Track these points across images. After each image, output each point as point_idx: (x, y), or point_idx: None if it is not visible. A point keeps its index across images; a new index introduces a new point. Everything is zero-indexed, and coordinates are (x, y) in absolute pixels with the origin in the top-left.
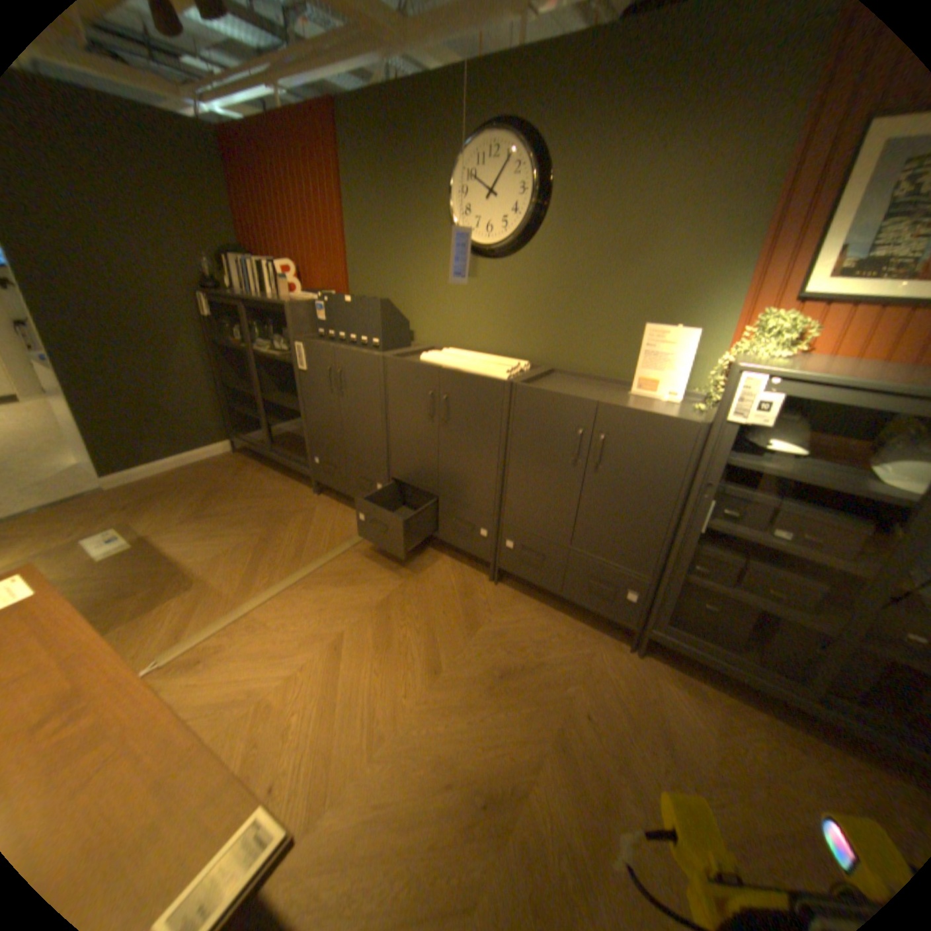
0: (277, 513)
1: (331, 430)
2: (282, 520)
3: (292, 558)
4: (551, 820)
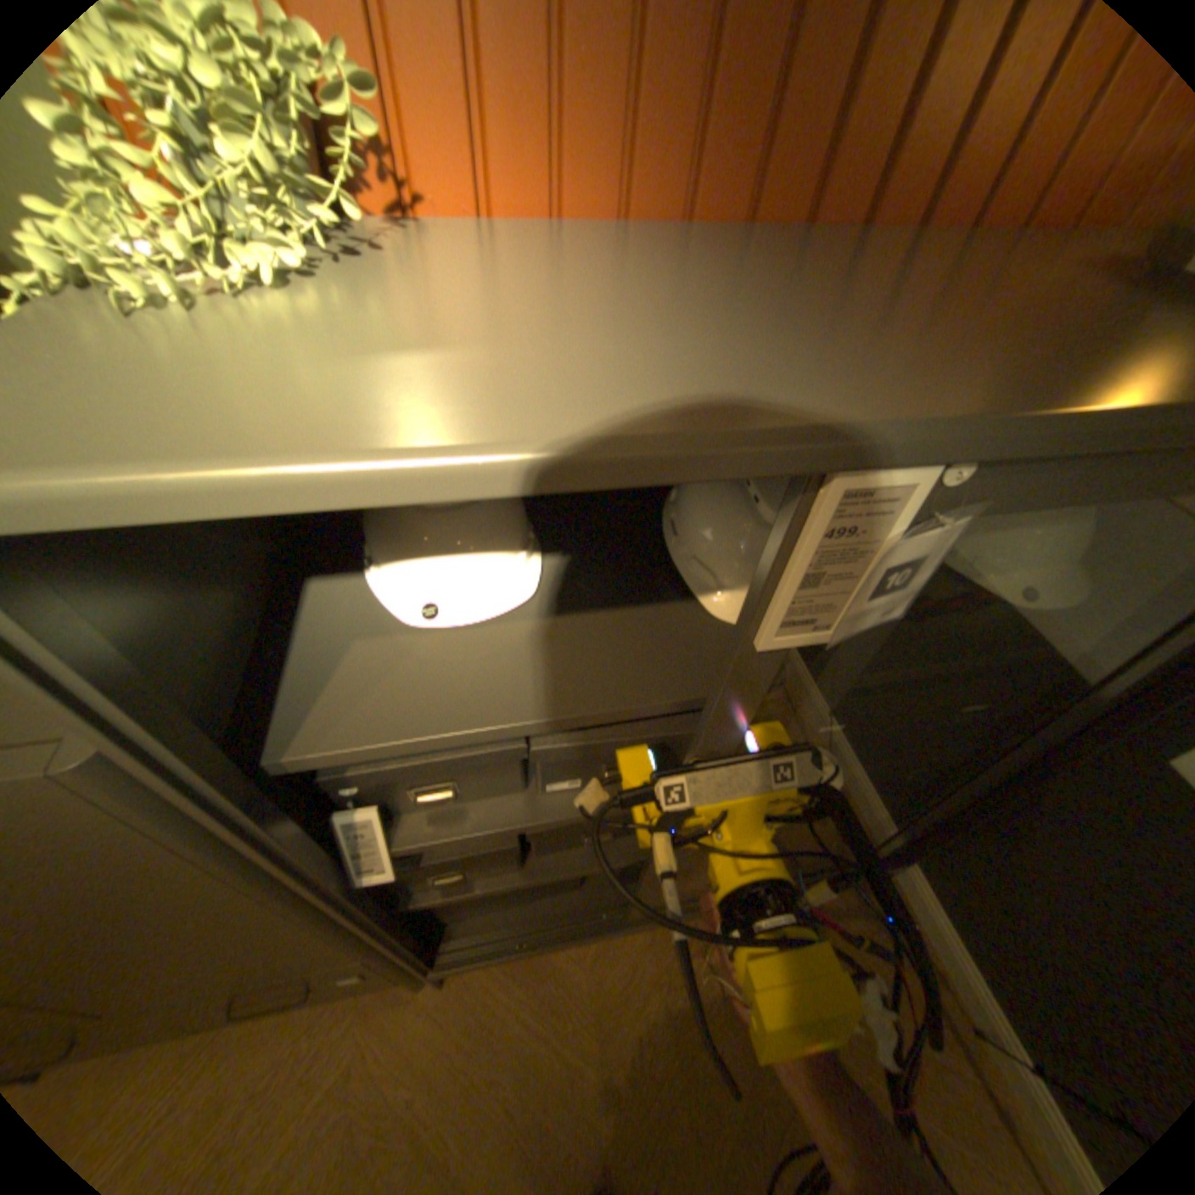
0: None
1: None
2: None
3: None
4: None
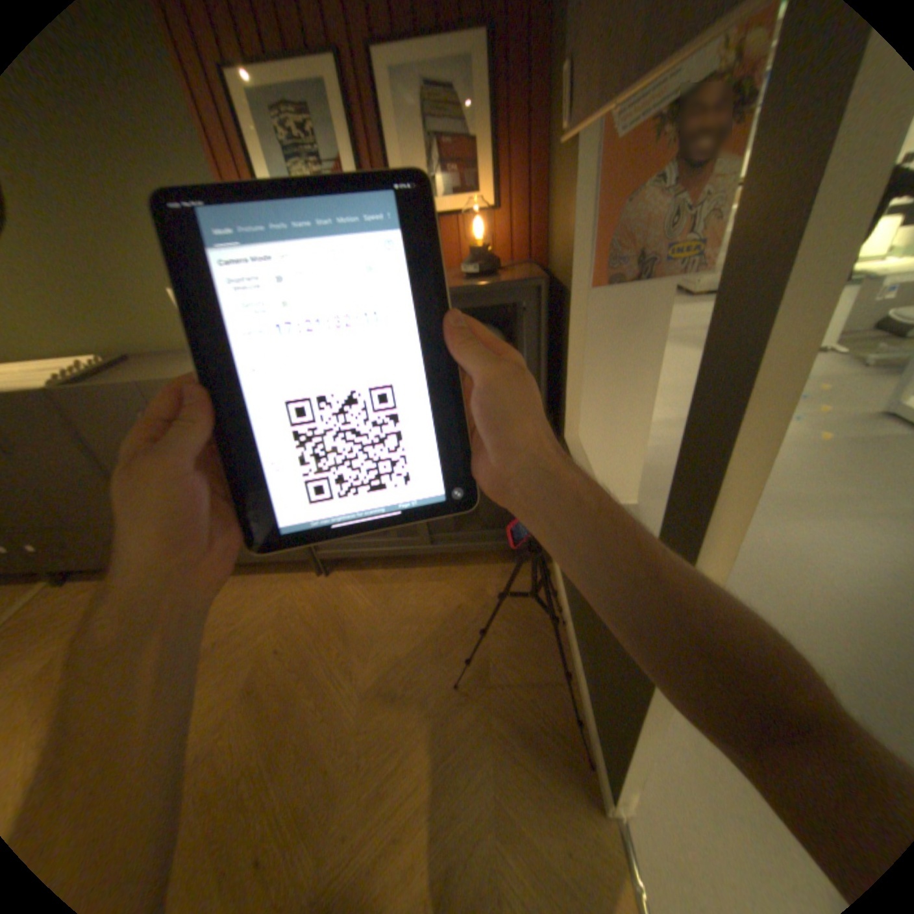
0: None
1: None
2: None
3: None
4: (233, 757)
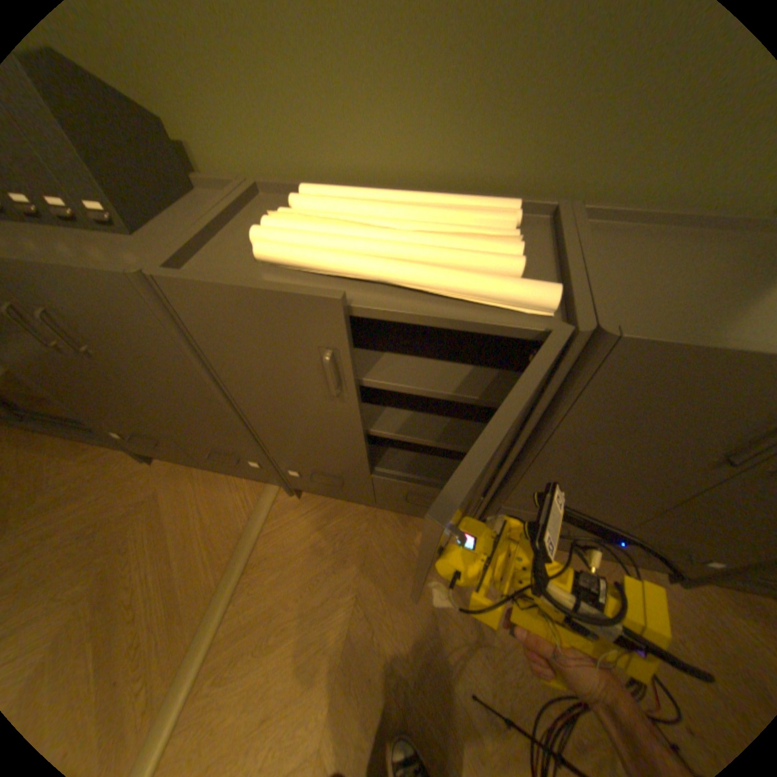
0: (97, 531)
1: (109, 403)
2: (112, 542)
3: (166, 623)
4: None
